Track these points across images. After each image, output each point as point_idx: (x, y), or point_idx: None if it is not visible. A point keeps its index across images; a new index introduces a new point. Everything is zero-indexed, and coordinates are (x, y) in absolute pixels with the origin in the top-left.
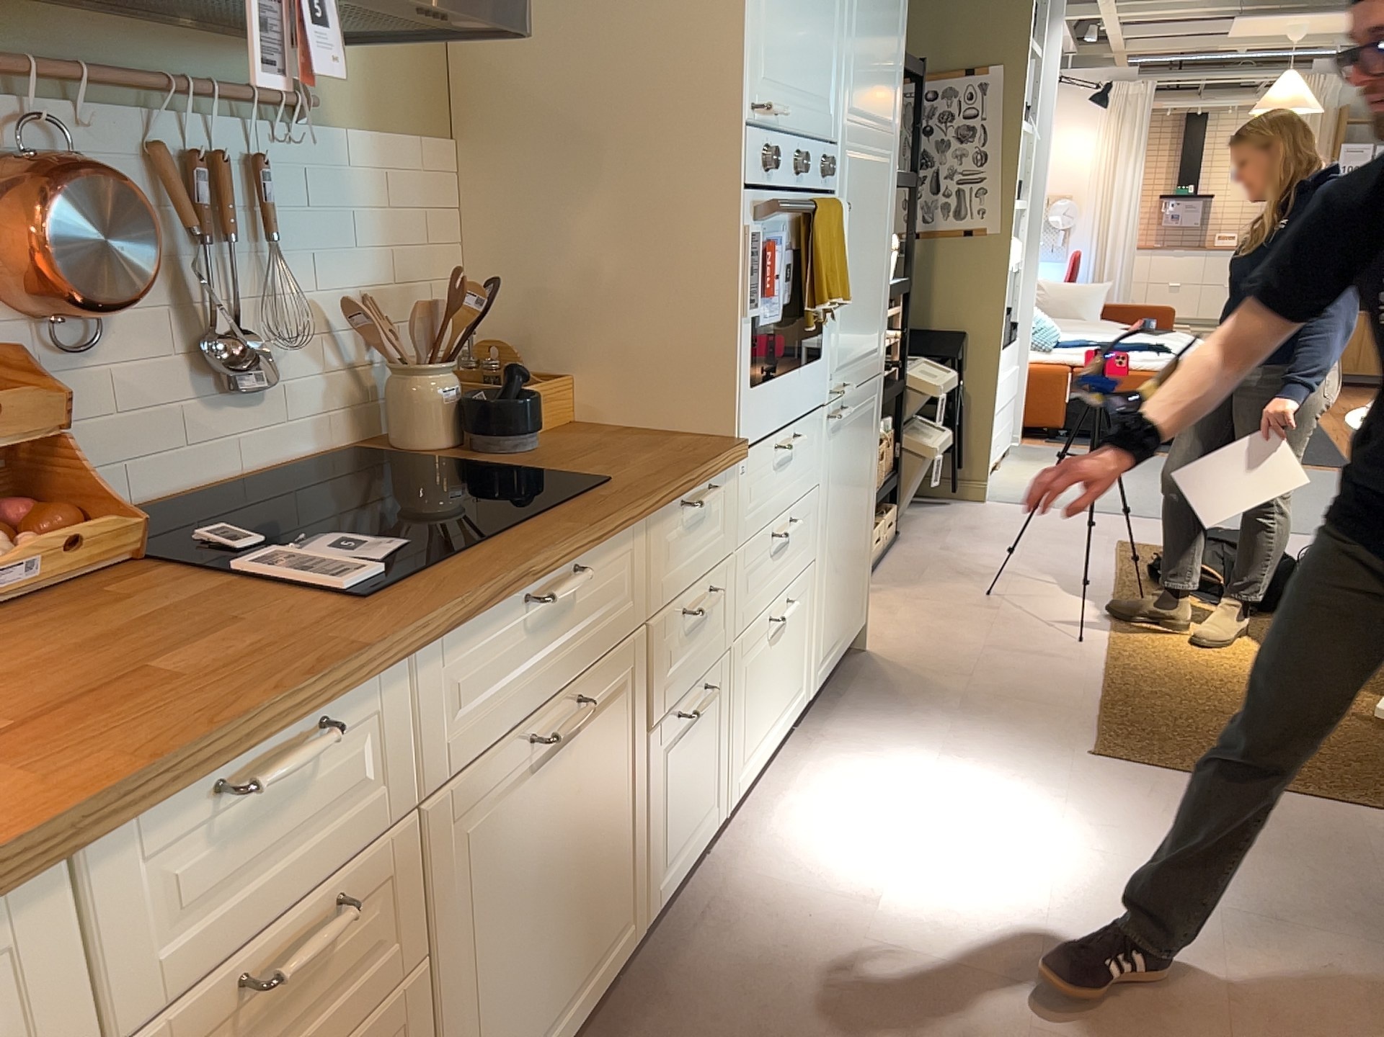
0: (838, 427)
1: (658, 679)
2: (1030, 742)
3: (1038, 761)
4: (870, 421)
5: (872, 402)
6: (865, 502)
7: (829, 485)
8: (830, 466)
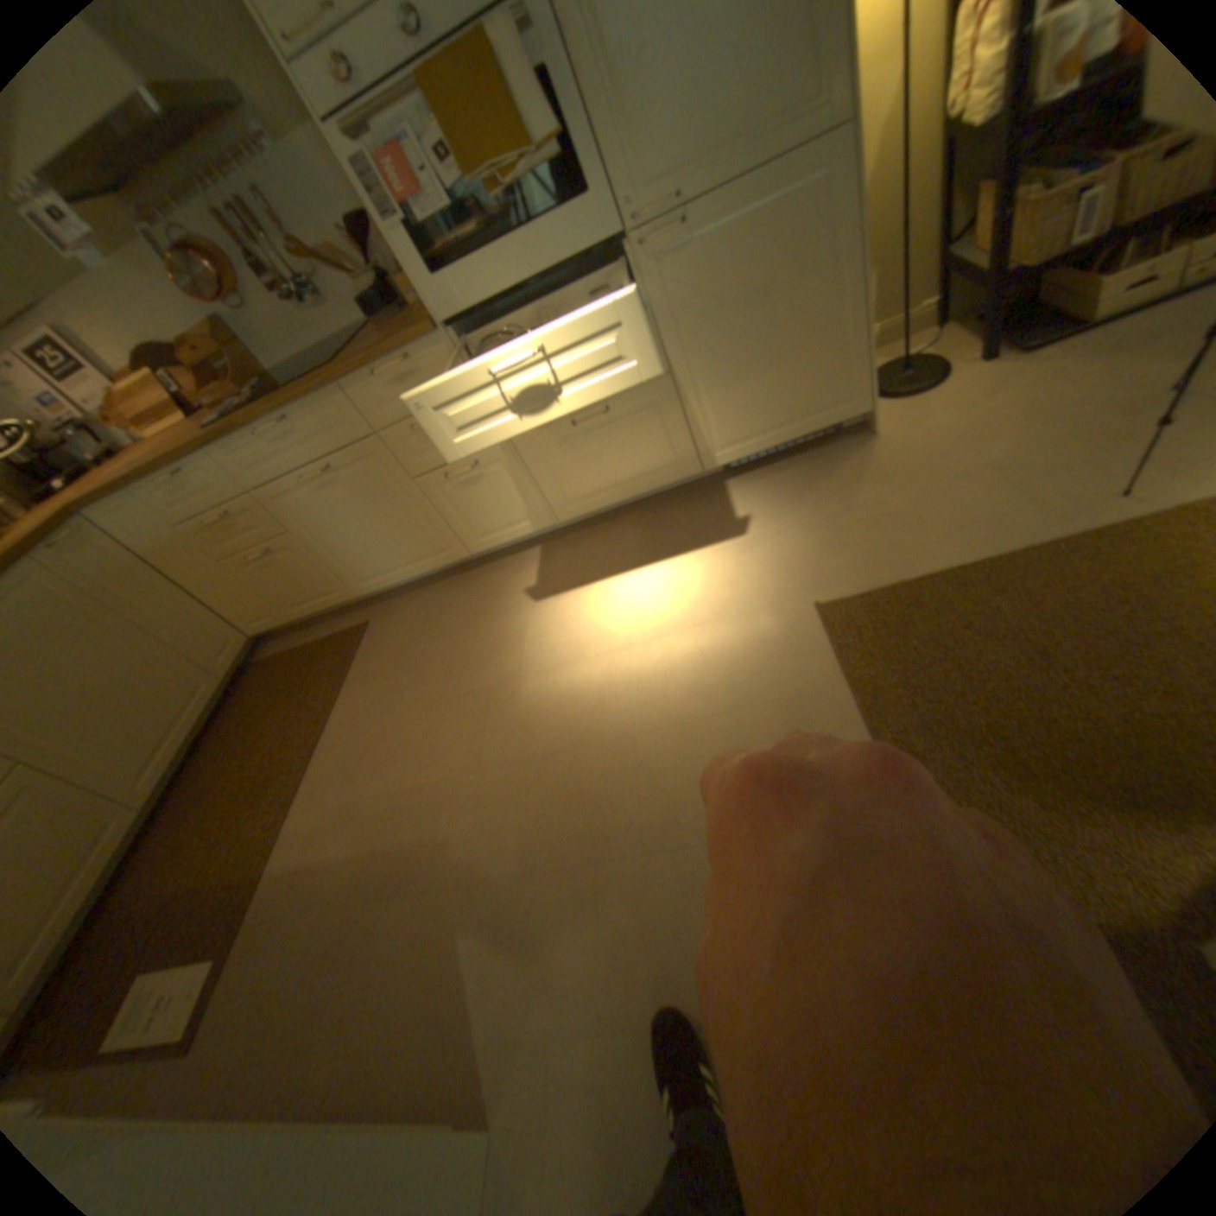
0: (678, 242)
1: (412, 457)
2: (806, 570)
3: (775, 586)
4: (803, 201)
5: (812, 173)
6: (825, 294)
7: (677, 303)
8: (671, 285)
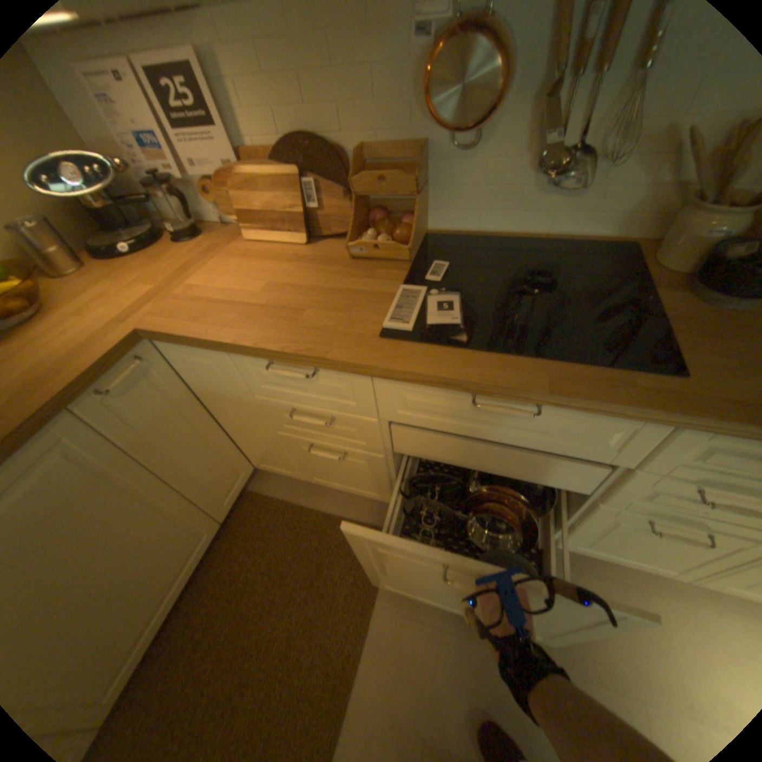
0: None
1: (638, 498)
2: None
3: None
4: None
5: None
6: None
7: None
8: None
